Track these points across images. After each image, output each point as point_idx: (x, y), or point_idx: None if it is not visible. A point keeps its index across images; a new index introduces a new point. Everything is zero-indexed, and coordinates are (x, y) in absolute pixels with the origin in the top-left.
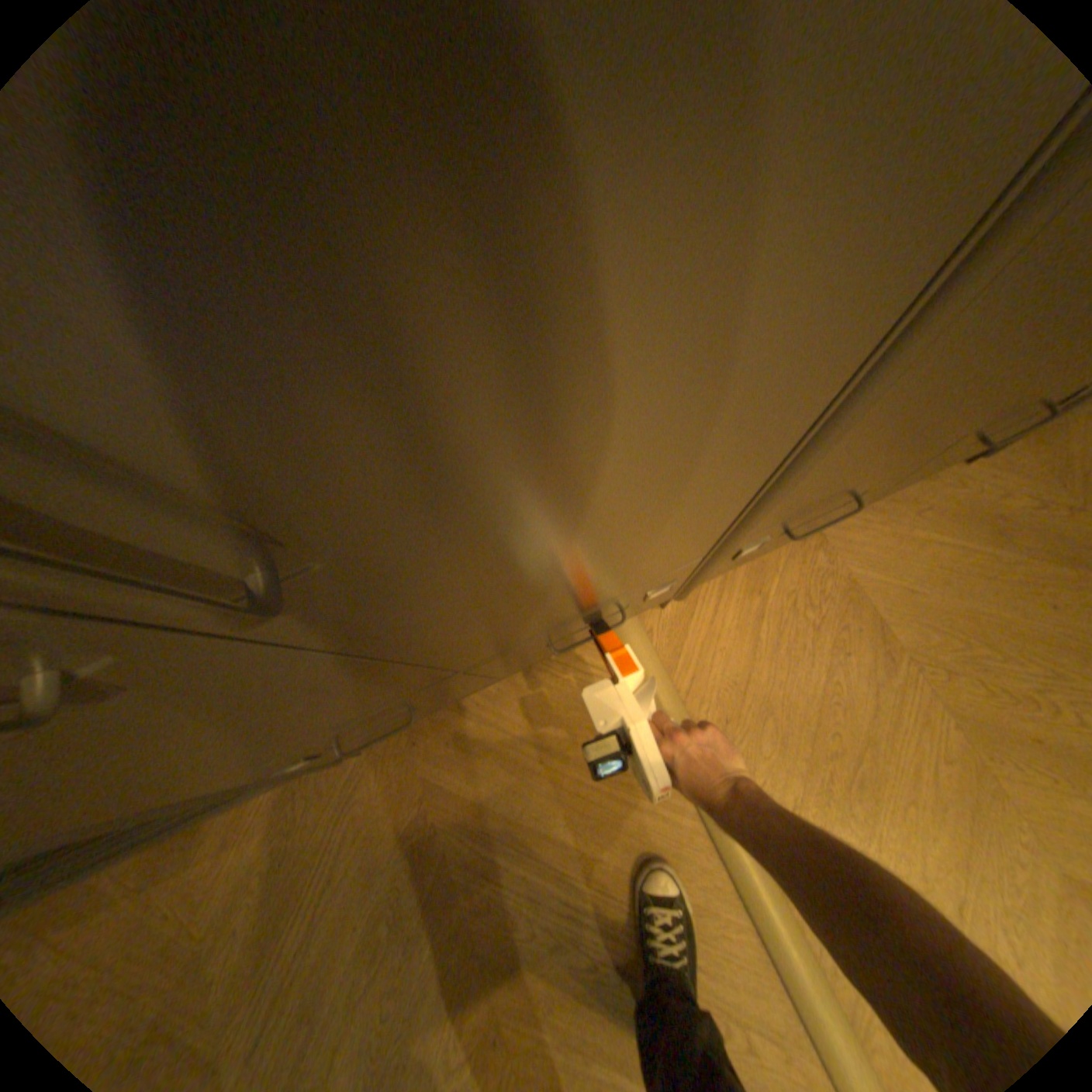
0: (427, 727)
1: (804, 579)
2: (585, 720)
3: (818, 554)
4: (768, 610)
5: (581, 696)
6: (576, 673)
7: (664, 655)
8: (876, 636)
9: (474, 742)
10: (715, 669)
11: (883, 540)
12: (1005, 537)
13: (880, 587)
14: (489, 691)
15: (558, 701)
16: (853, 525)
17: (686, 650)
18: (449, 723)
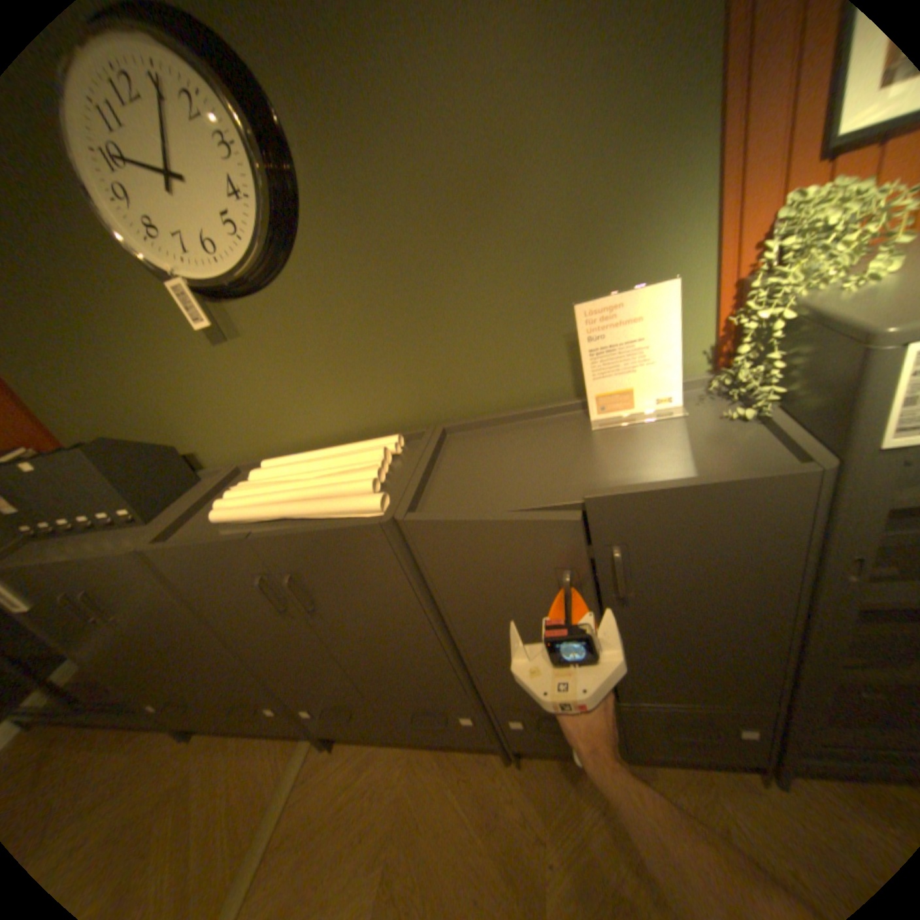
0: (210, 748)
1: (379, 782)
2: (249, 789)
3: (396, 771)
4: (352, 787)
5: (258, 775)
6: (267, 762)
7: (298, 778)
8: (378, 842)
9: (214, 768)
10: (307, 803)
11: (429, 786)
12: (486, 831)
13: (404, 813)
14: (239, 747)
15: (251, 771)
16: (423, 766)
17: (307, 783)
18: (217, 752)
